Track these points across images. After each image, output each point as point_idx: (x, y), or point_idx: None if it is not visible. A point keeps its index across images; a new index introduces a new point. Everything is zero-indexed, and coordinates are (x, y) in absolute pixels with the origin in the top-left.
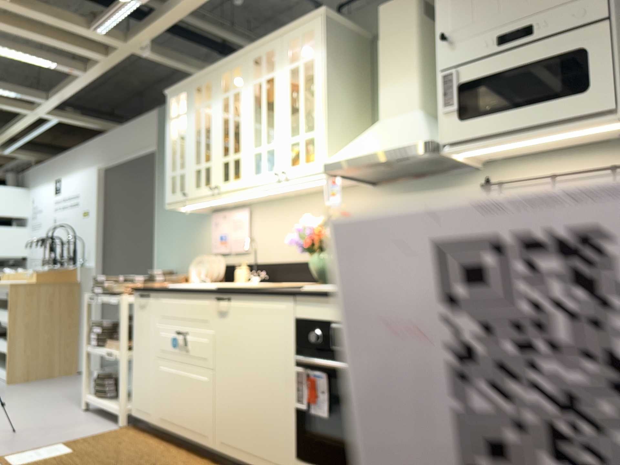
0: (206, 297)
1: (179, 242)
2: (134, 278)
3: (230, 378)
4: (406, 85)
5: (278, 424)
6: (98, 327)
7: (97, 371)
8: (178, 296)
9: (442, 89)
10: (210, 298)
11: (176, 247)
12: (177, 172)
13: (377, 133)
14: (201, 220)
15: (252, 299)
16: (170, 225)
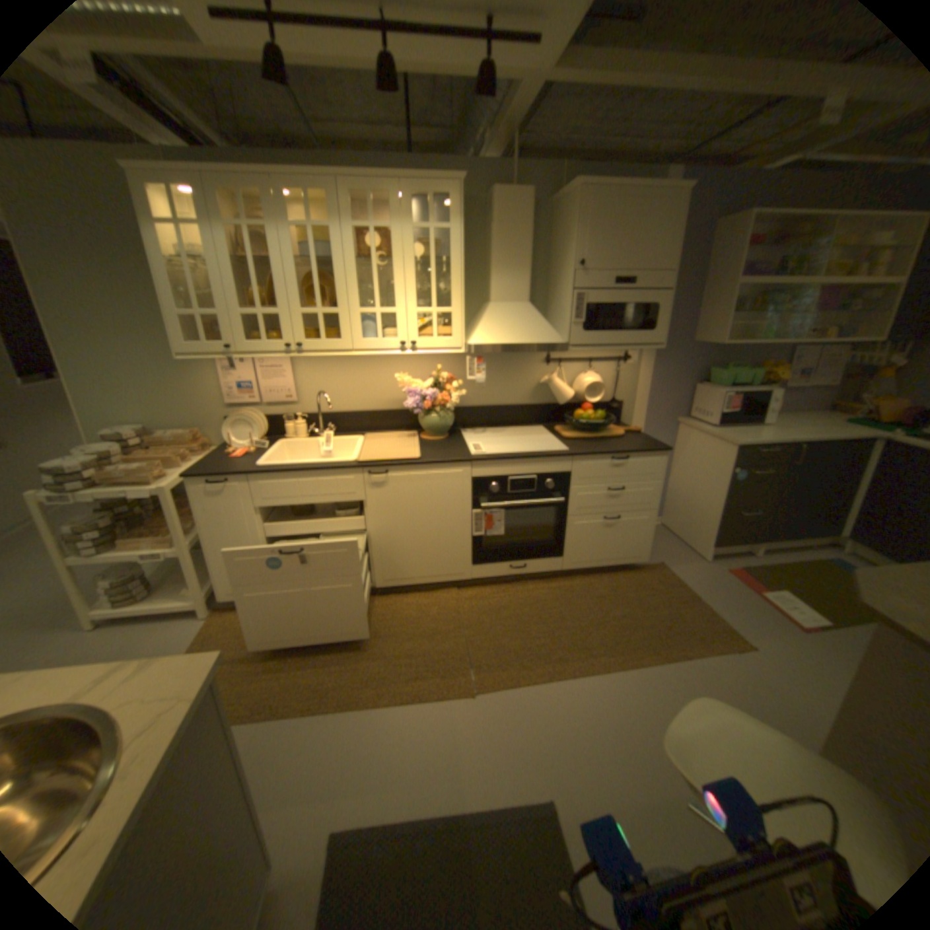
0: (351, 474)
1: (138, 389)
2: (106, 454)
3: (395, 535)
4: (521, 279)
5: (455, 552)
6: (94, 534)
7: (99, 583)
8: (297, 477)
9: (576, 305)
10: (357, 474)
11: (134, 397)
12: (176, 306)
13: (506, 320)
14: (188, 362)
15: (422, 470)
16: (104, 364)
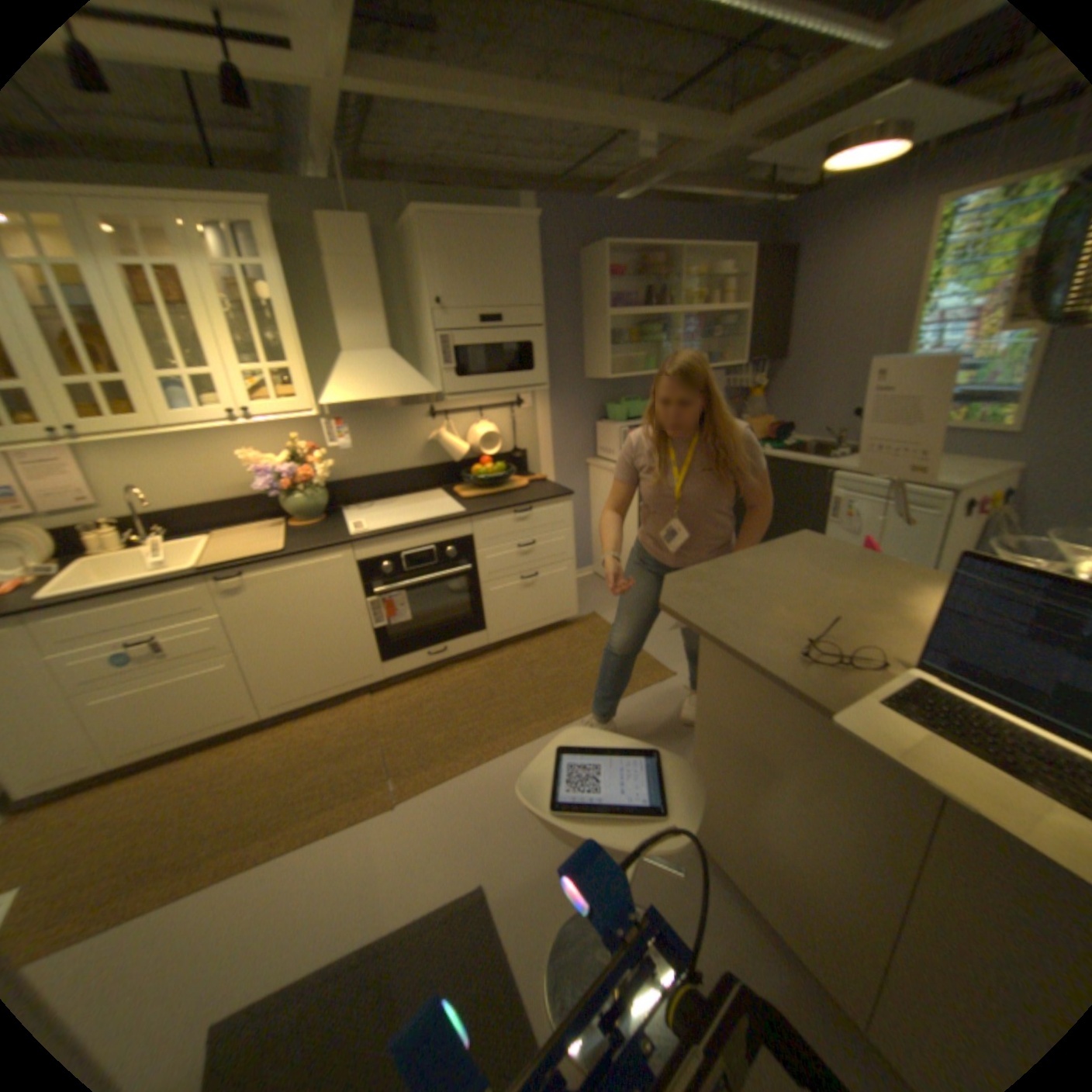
0: (183, 587)
1: None
2: None
3: (268, 650)
4: (371, 323)
5: (354, 652)
6: None
7: None
8: (99, 605)
9: (439, 350)
10: (193, 585)
11: None
12: None
13: (361, 373)
14: None
15: (285, 564)
16: None
